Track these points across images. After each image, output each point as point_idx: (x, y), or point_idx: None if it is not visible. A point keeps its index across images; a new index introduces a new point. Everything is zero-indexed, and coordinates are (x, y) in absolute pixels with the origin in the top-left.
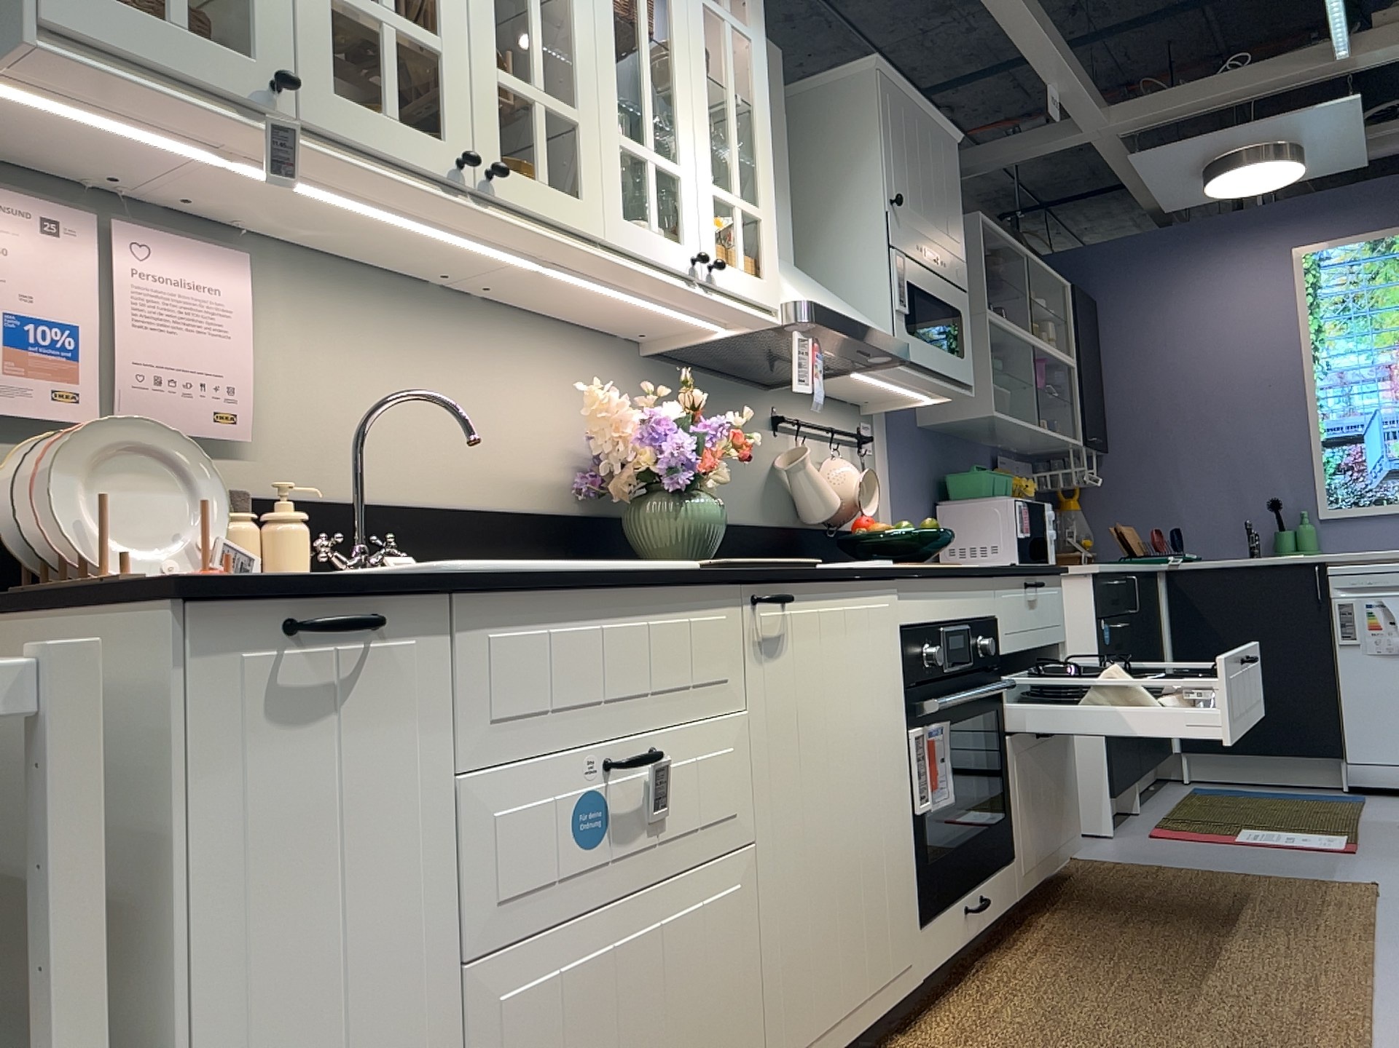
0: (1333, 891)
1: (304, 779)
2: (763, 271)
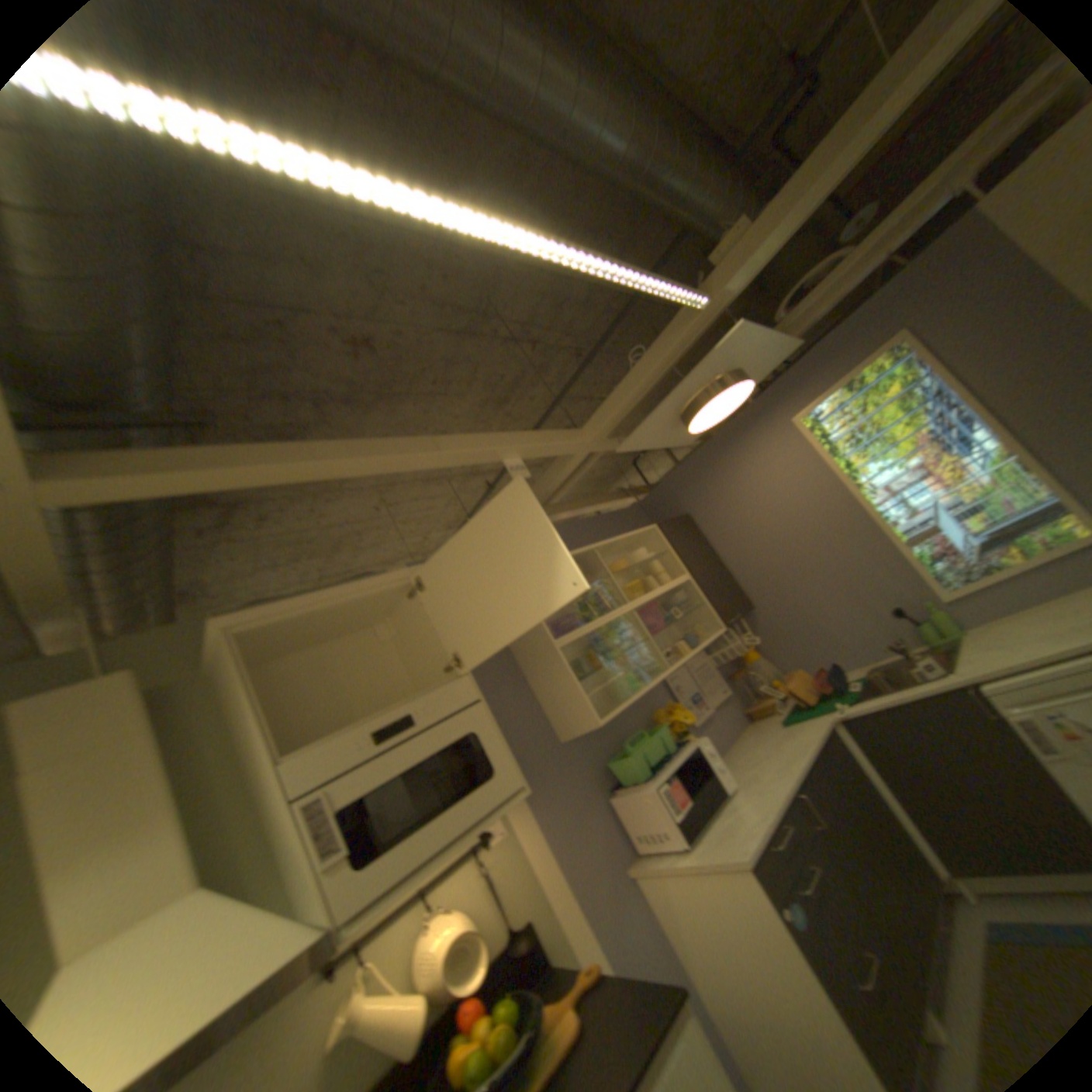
0: None
1: None
2: None
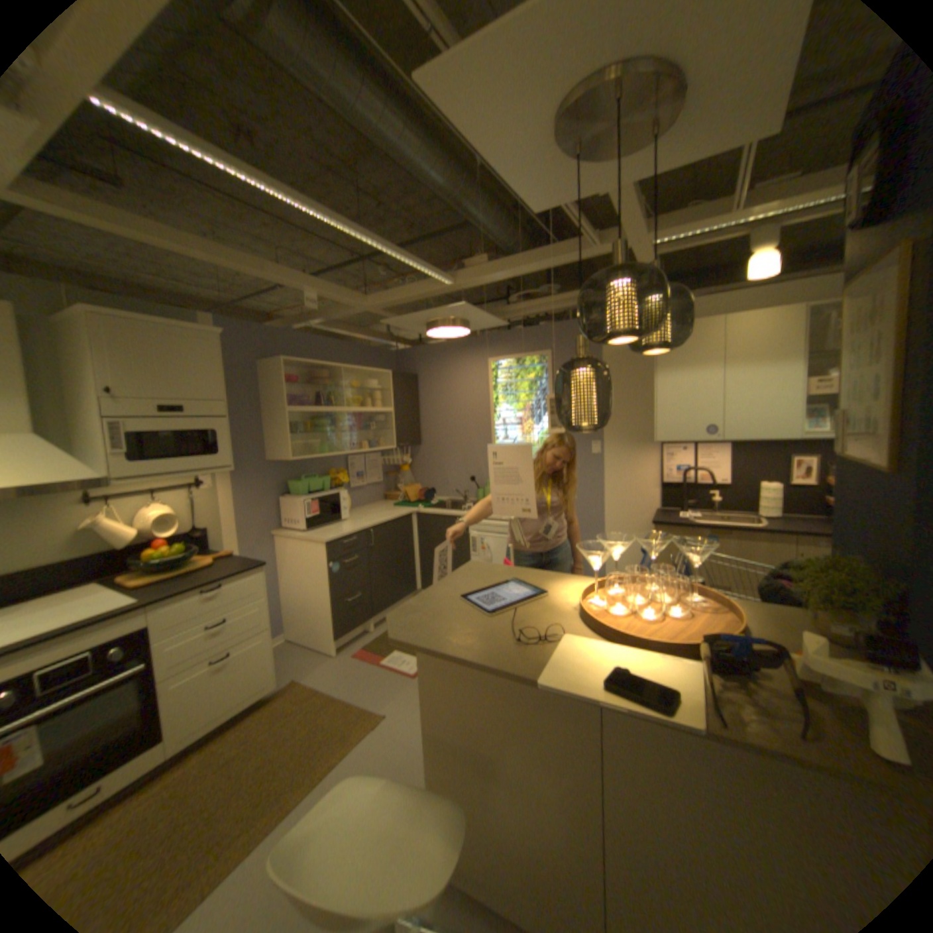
0: (356, 726)
1: None
2: None
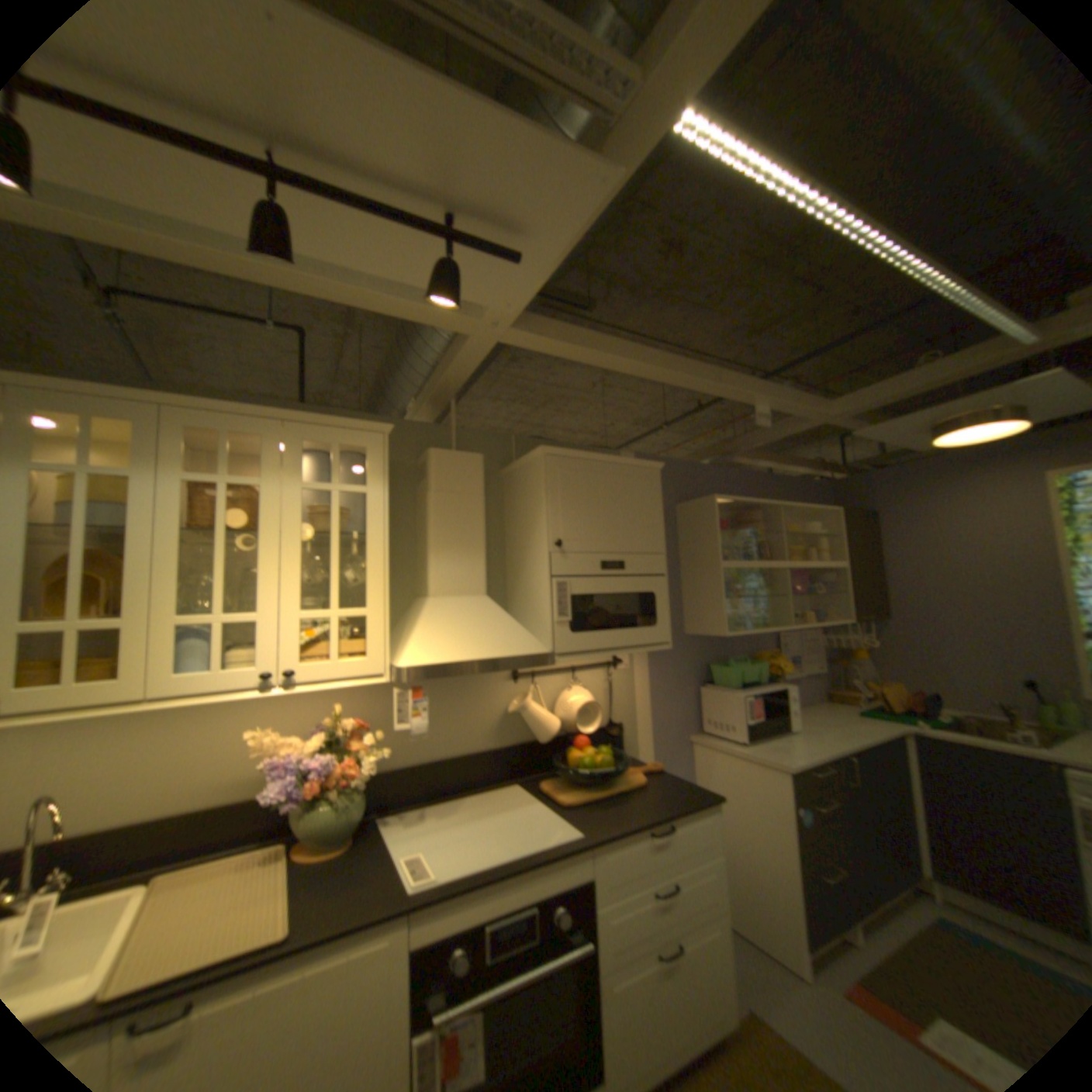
0: None
1: None
2: (370, 651)
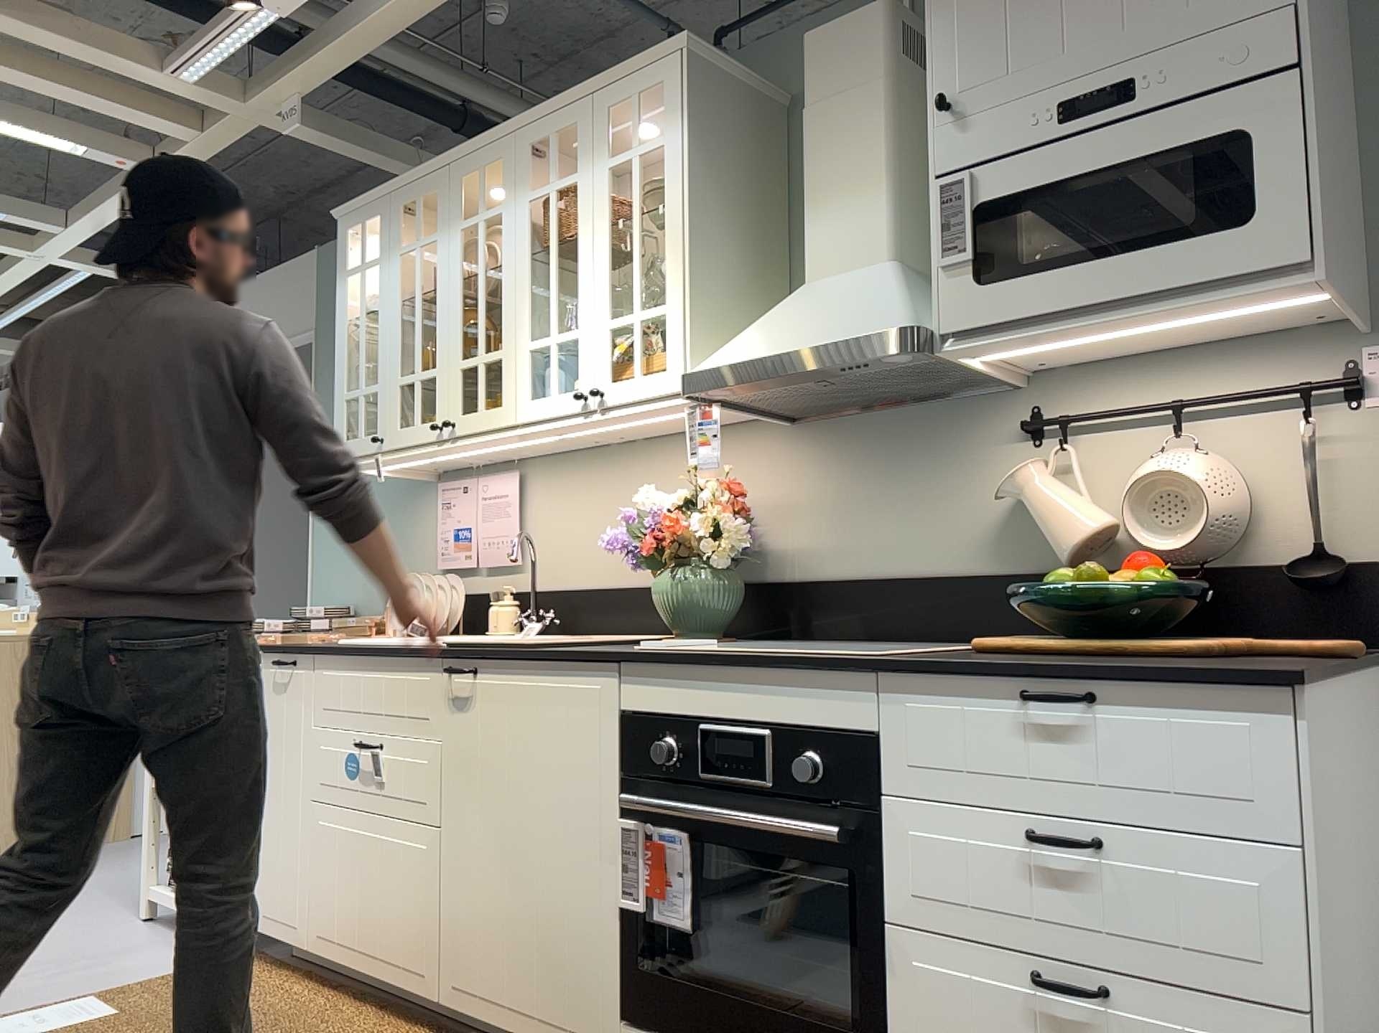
0: None
1: (280, 712)
2: (669, 359)
